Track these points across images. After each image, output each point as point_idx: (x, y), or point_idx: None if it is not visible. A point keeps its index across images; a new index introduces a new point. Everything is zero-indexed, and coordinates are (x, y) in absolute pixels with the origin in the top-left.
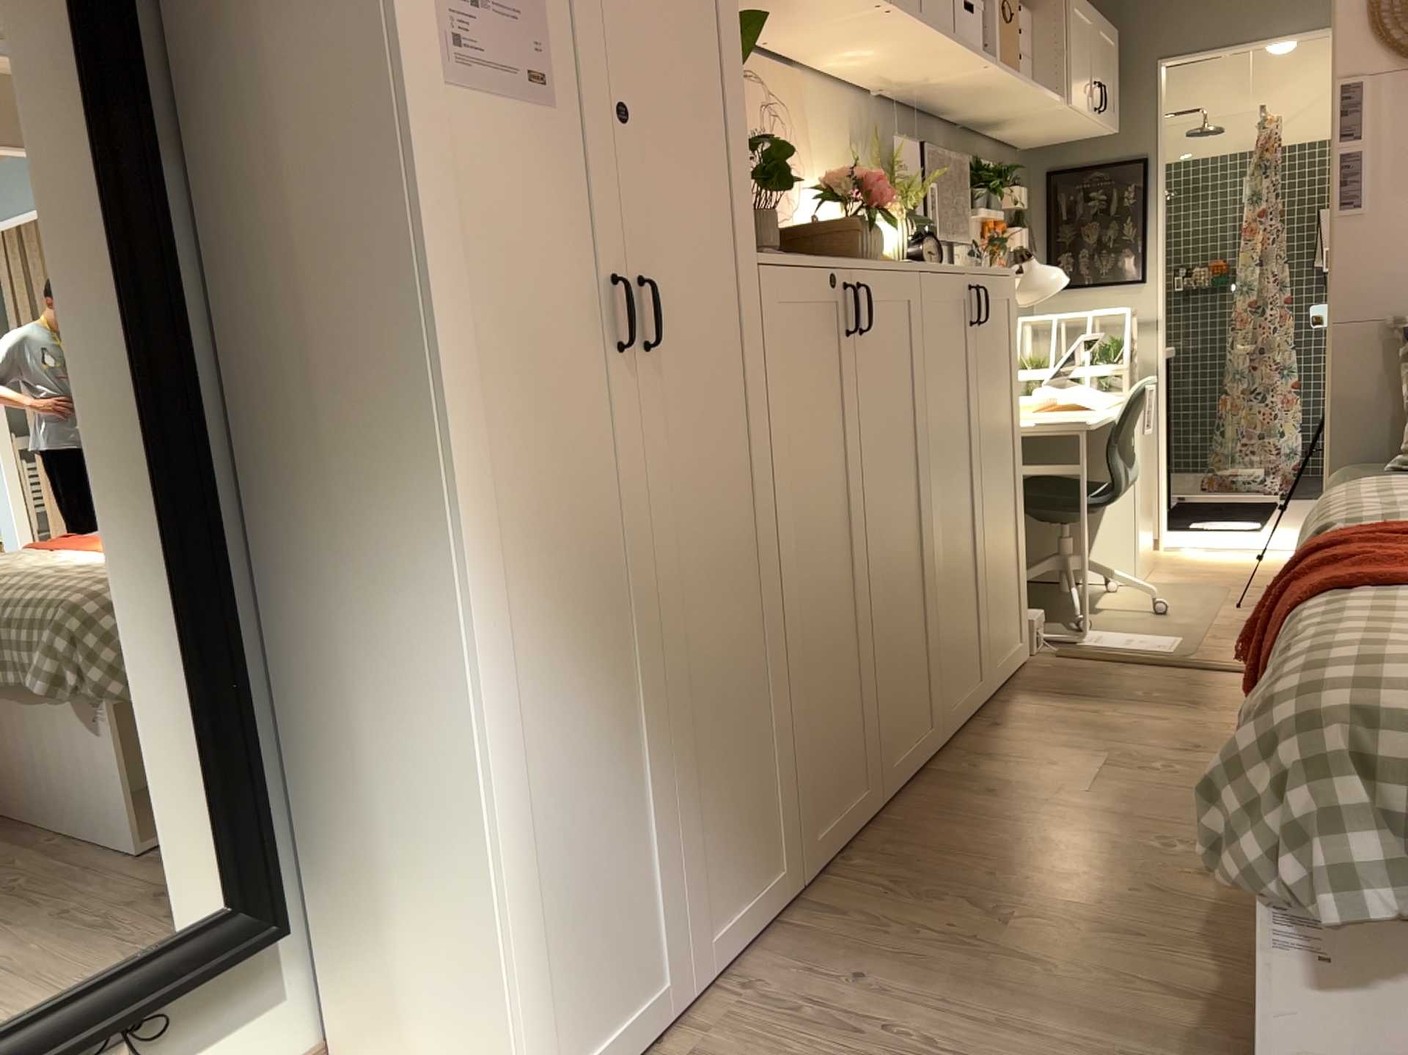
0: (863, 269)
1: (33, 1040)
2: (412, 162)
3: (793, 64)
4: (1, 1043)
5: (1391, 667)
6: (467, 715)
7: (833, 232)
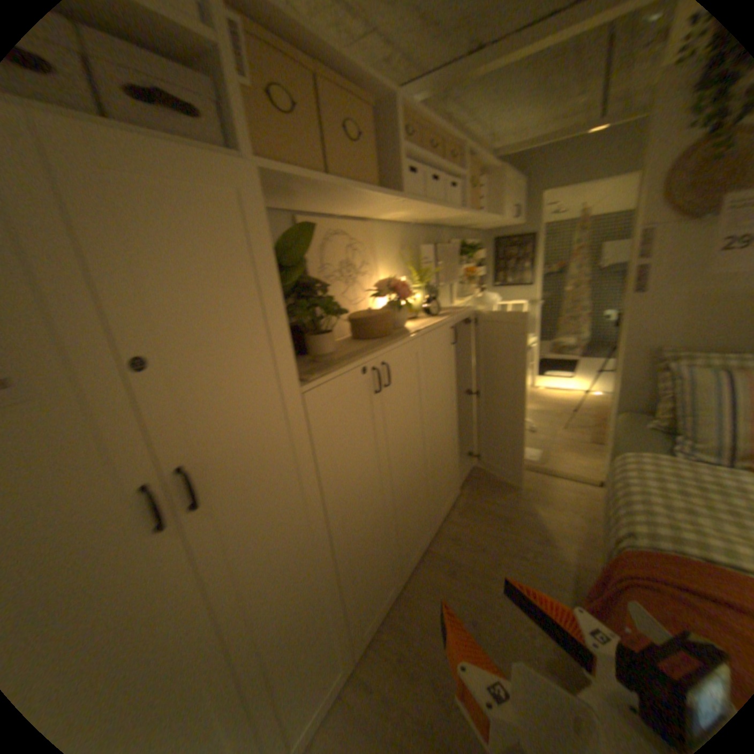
0: (389, 353)
1: None
2: None
3: (370, 220)
4: None
5: None
6: None
7: (379, 323)
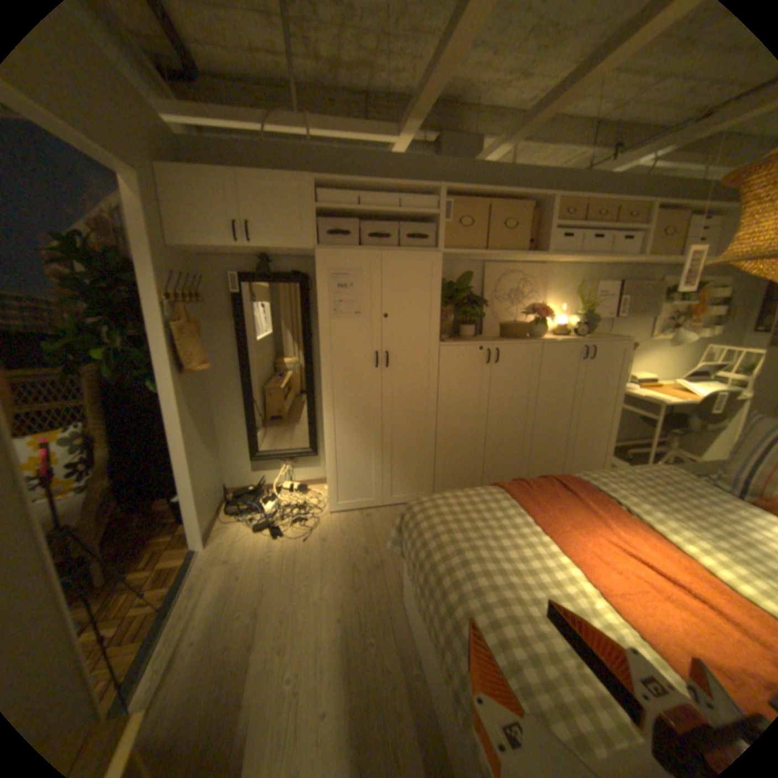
0: (504, 346)
1: (279, 454)
2: (324, 336)
3: (547, 264)
4: (275, 452)
5: (436, 503)
6: (325, 432)
7: (513, 330)
